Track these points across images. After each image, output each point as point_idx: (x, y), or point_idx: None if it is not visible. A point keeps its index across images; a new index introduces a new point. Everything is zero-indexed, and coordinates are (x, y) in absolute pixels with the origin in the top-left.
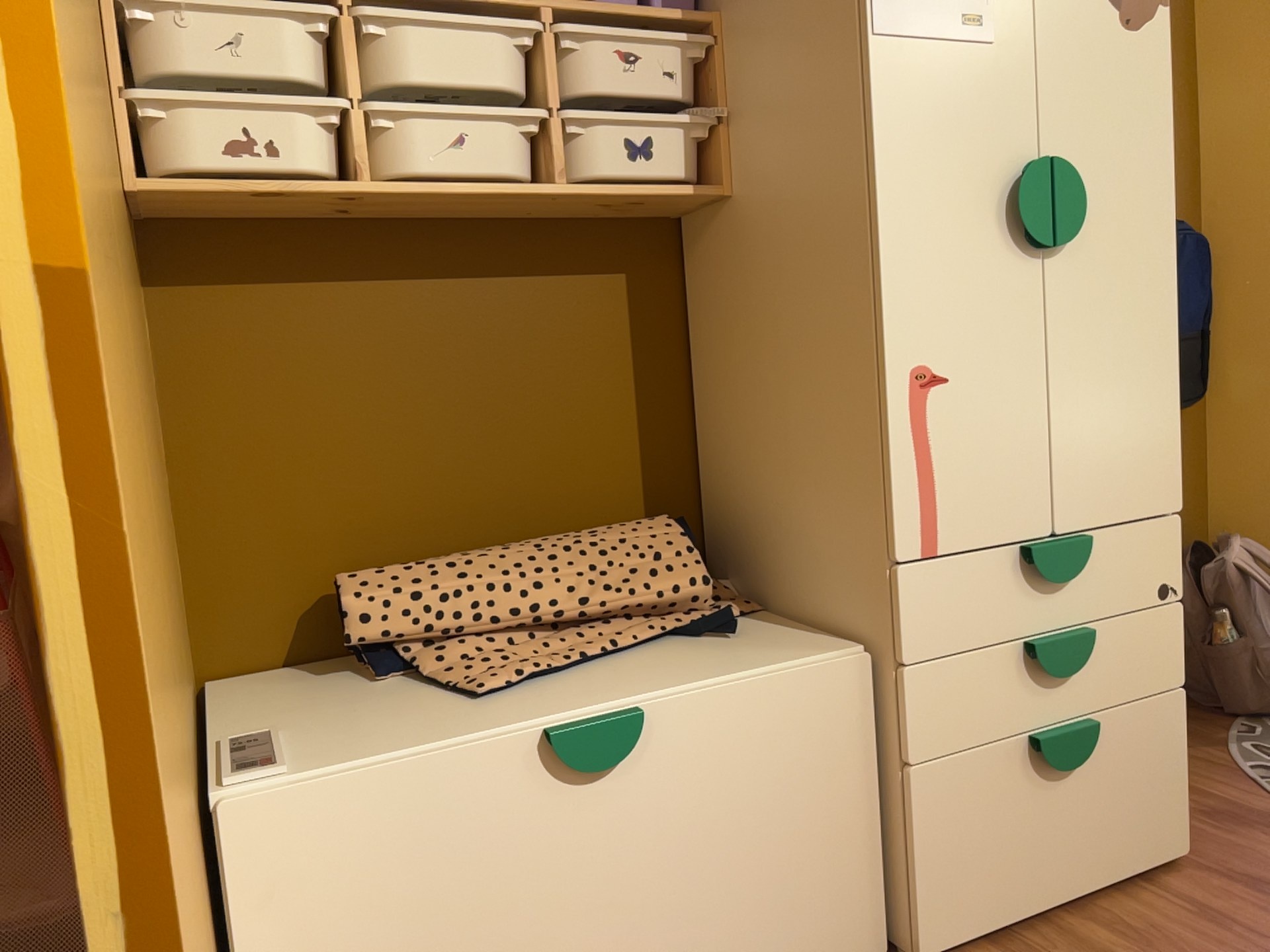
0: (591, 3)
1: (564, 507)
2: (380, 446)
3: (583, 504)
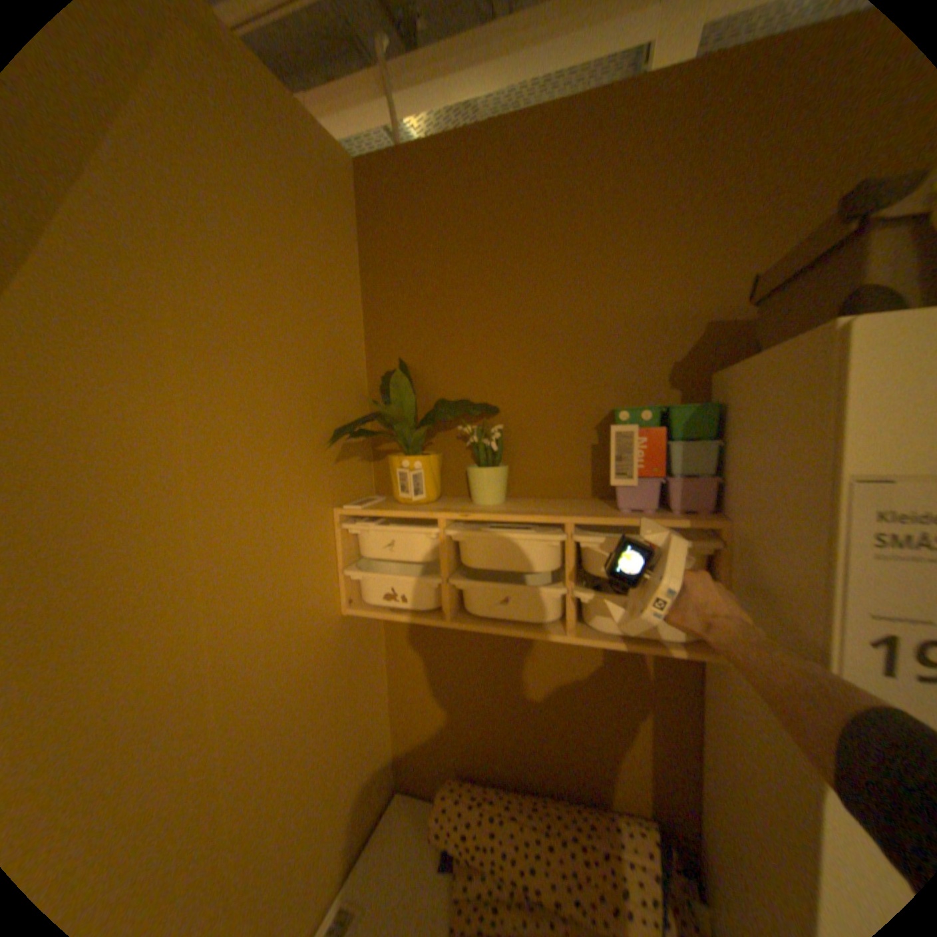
0: (608, 517)
1: (589, 782)
2: (481, 712)
3: (603, 785)
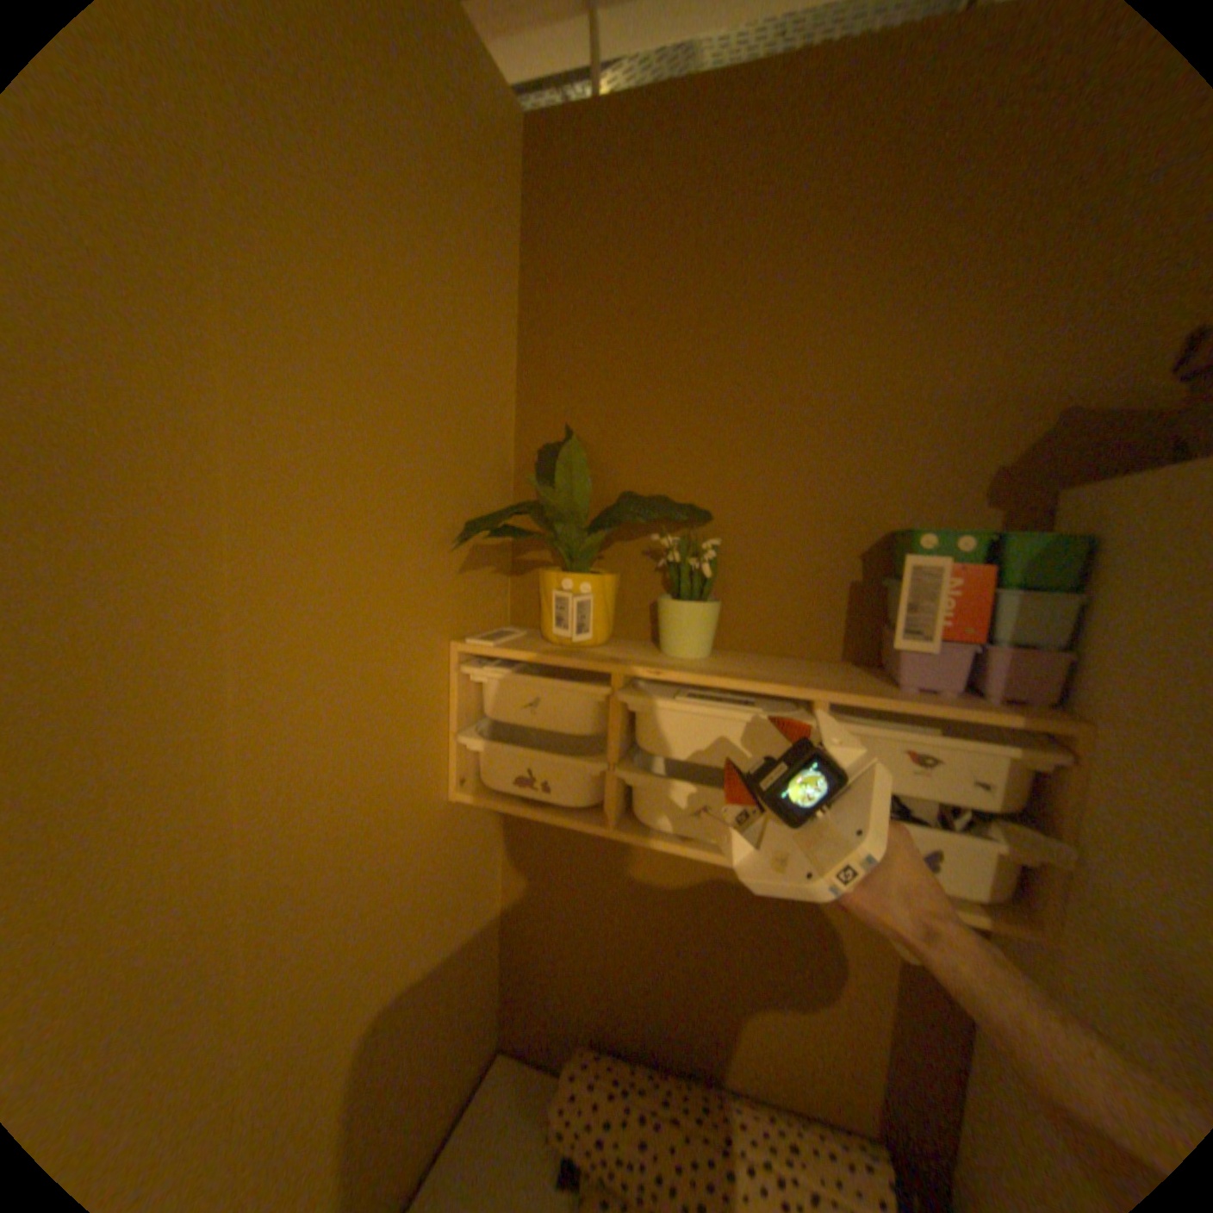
0: (886, 697)
1: (788, 1073)
2: (636, 955)
3: (809, 1081)
